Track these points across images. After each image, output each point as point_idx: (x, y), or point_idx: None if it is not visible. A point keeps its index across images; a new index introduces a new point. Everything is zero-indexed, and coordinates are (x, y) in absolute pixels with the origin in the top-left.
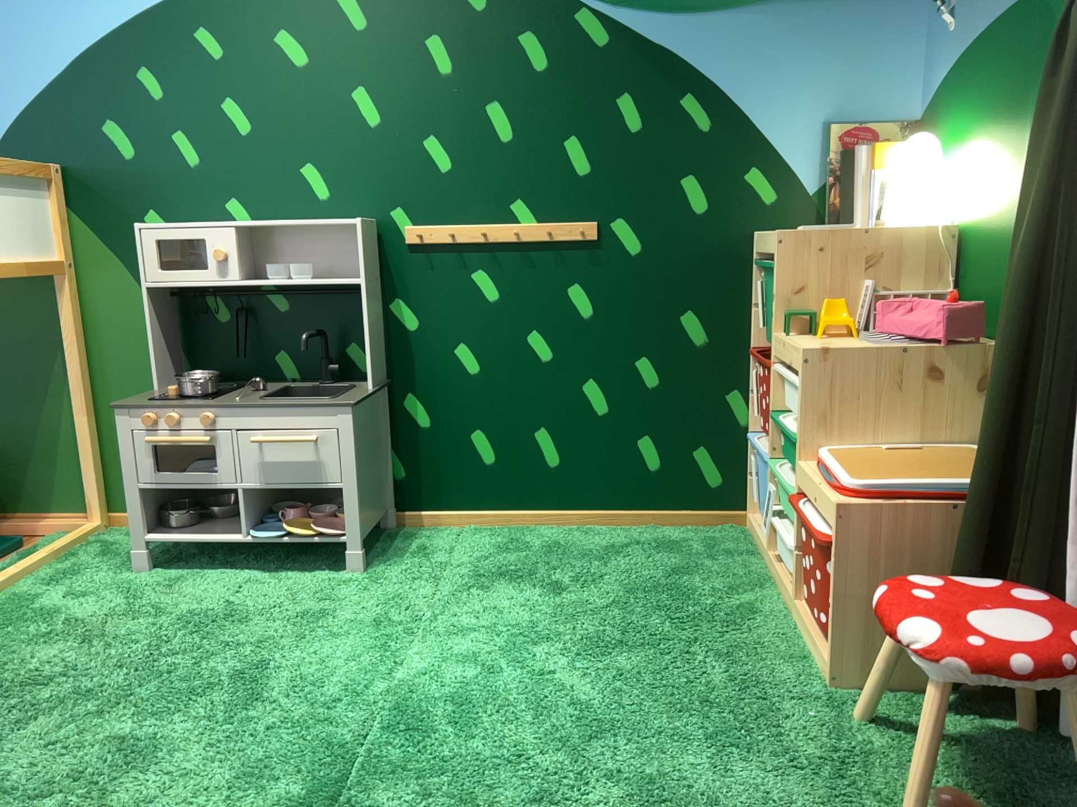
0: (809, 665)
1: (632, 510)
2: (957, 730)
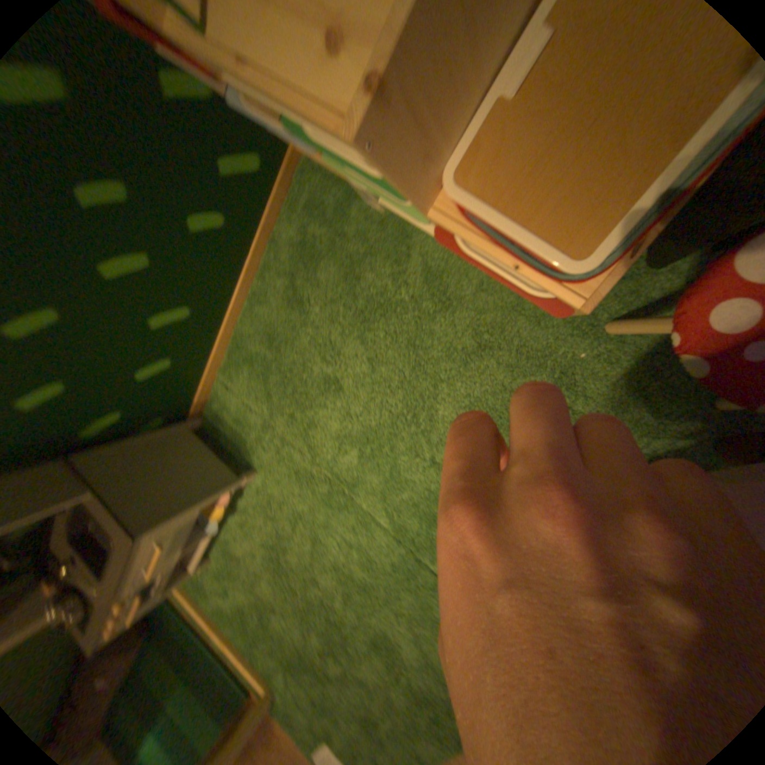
0: (532, 304)
1: (250, 249)
2: (680, 279)
